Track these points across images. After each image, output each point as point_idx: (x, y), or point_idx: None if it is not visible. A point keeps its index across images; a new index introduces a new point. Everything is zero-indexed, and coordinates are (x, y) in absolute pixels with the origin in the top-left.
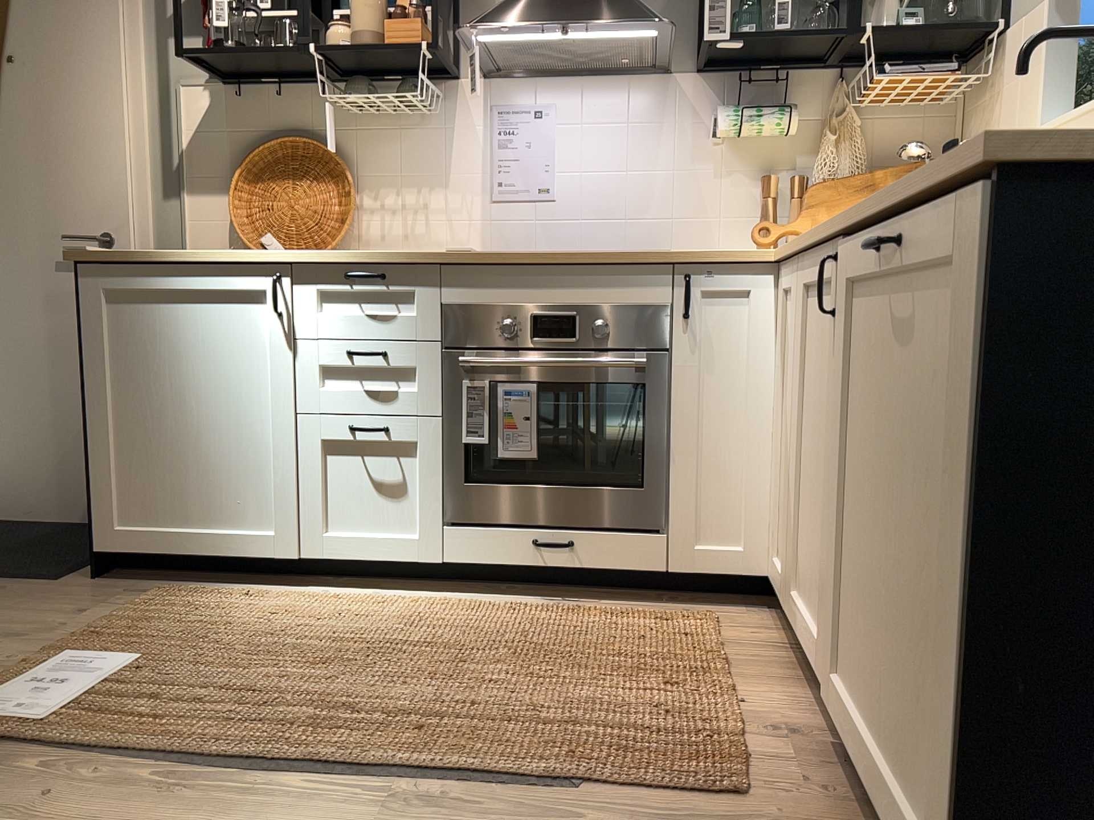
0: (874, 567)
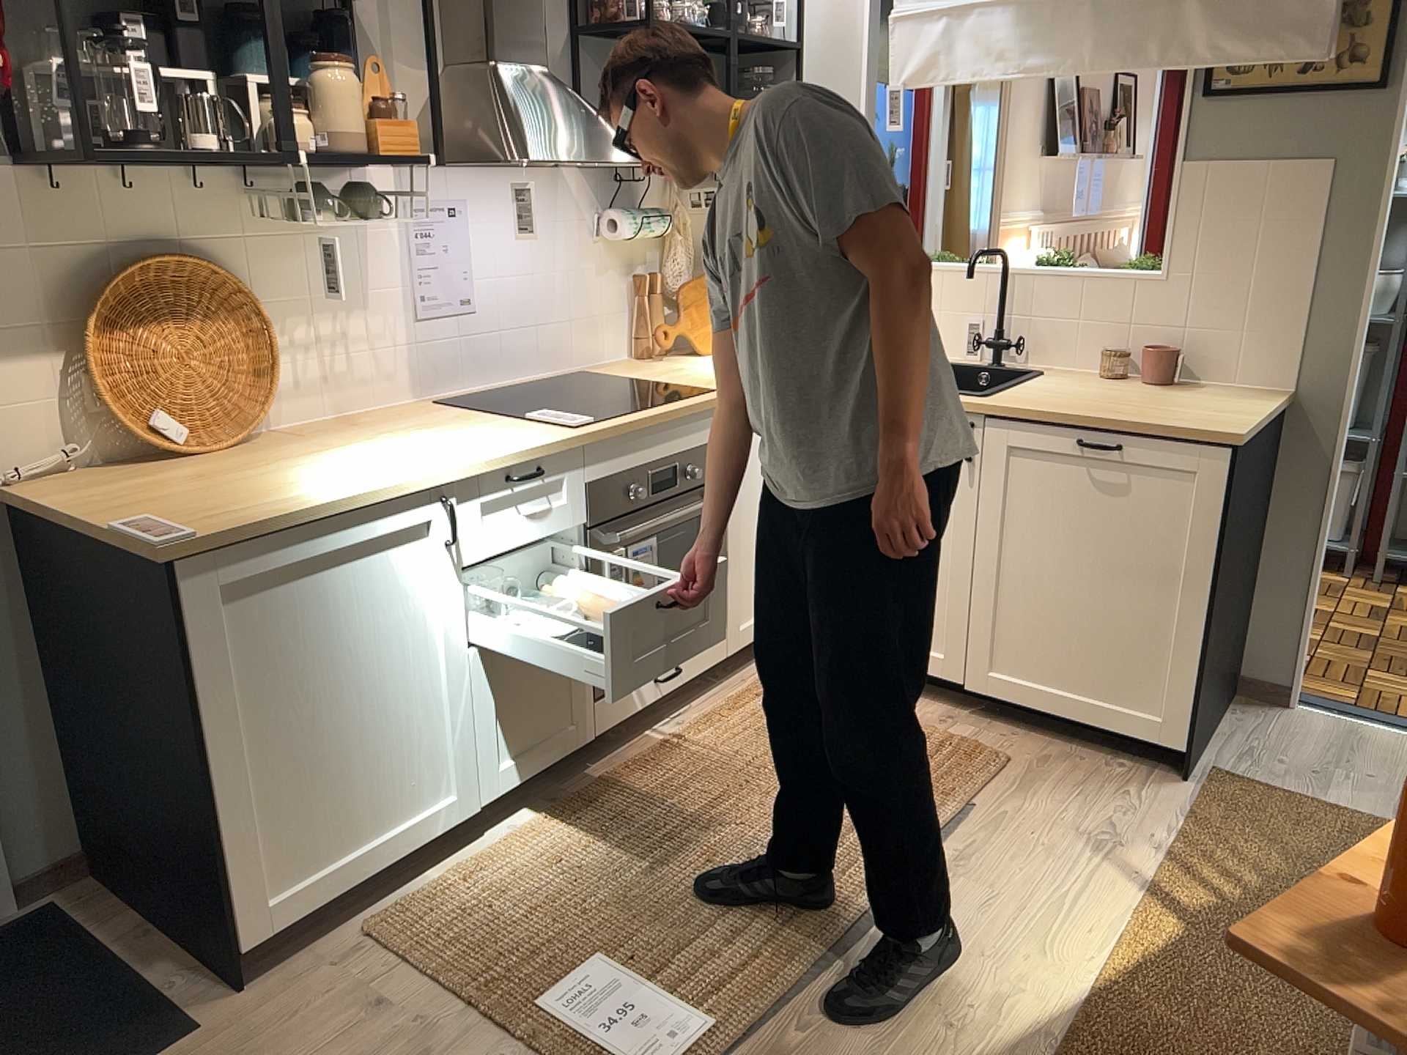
0: (1043, 605)
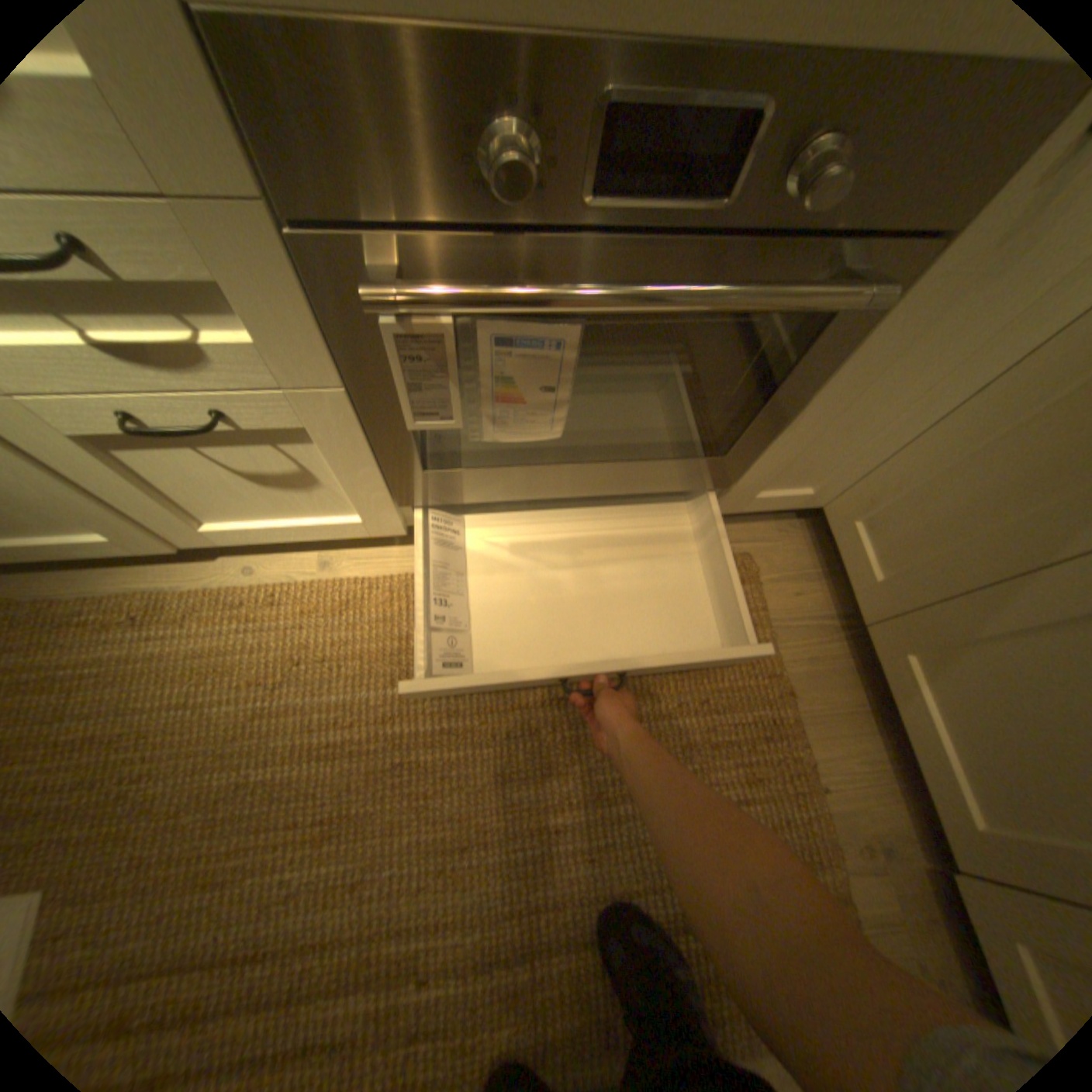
0: None
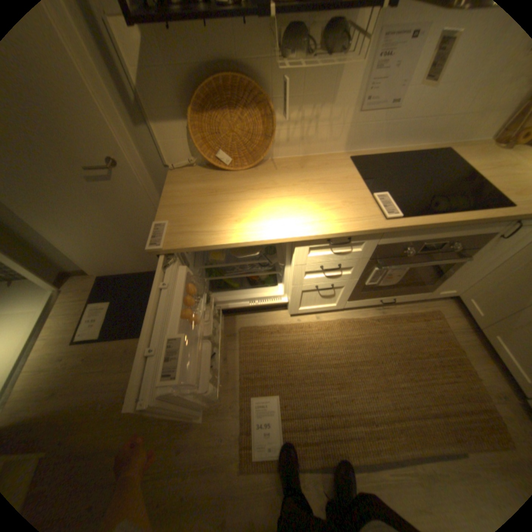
0: None
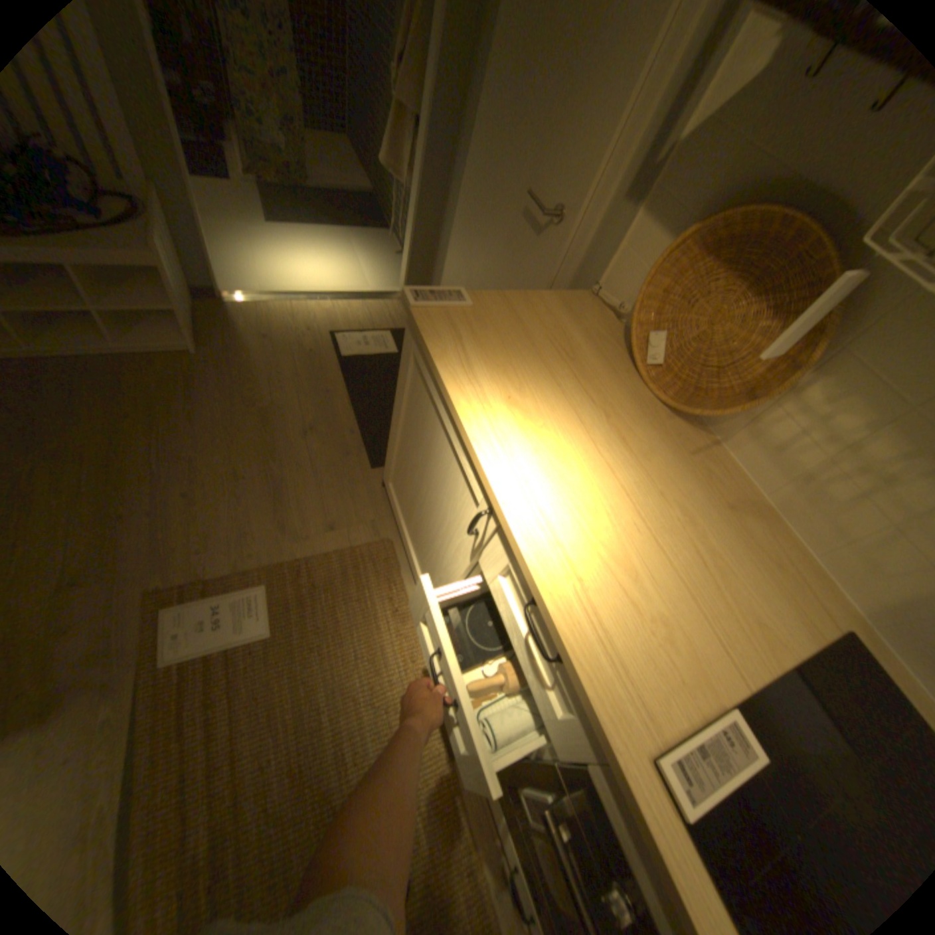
0: None
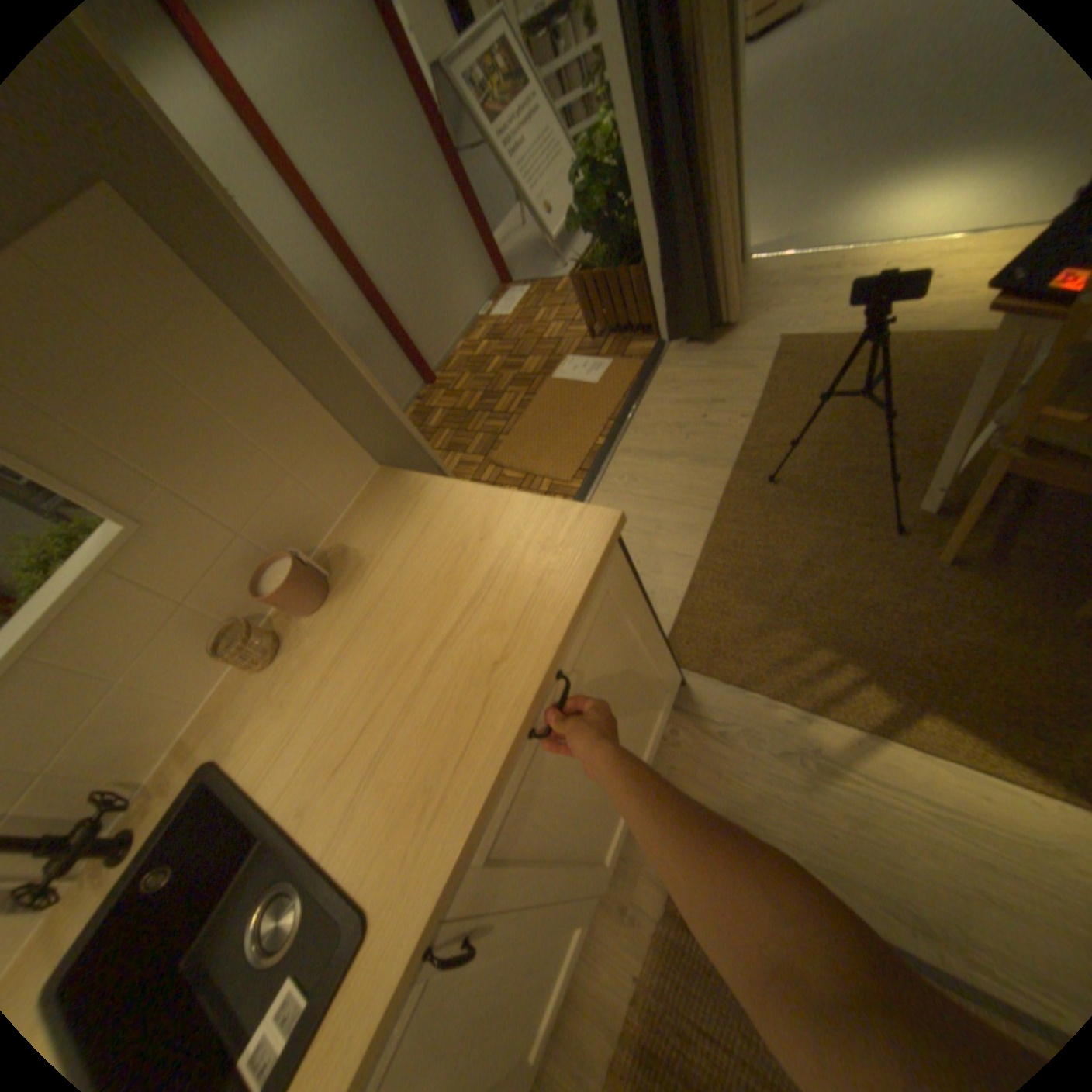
0: (596, 807)
